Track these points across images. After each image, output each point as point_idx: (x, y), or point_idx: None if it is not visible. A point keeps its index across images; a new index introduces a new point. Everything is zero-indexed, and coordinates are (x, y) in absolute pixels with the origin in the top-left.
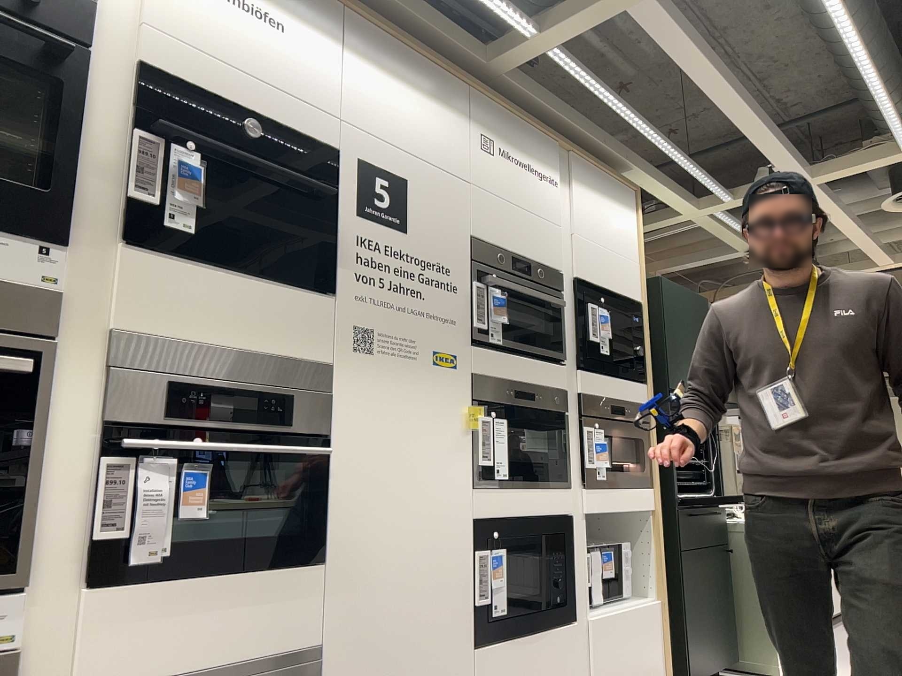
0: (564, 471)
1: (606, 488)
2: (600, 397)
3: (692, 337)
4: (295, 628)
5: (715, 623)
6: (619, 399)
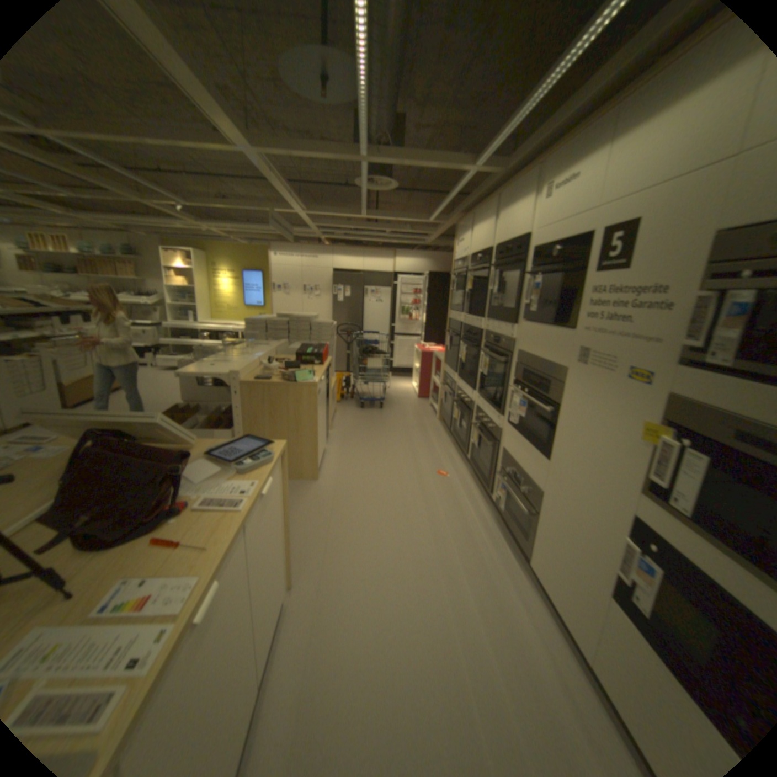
0: None
1: None
2: None
3: None
4: (537, 475)
5: None
6: None
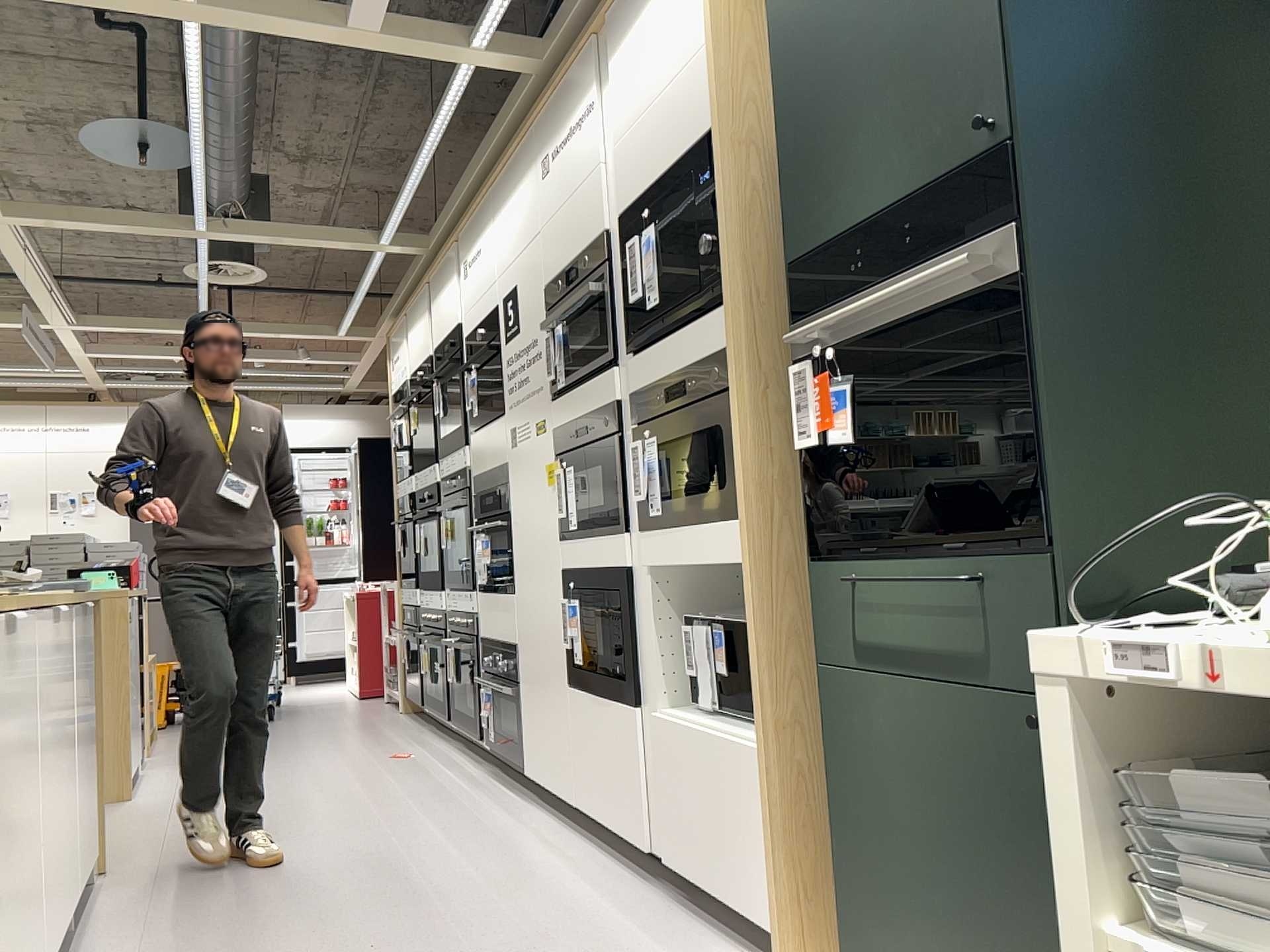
0: (619, 512)
1: (667, 529)
2: (658, 382)
3: (894, 13)
4: (510, 631)
5: (990, 938)
6: (683, 368)
